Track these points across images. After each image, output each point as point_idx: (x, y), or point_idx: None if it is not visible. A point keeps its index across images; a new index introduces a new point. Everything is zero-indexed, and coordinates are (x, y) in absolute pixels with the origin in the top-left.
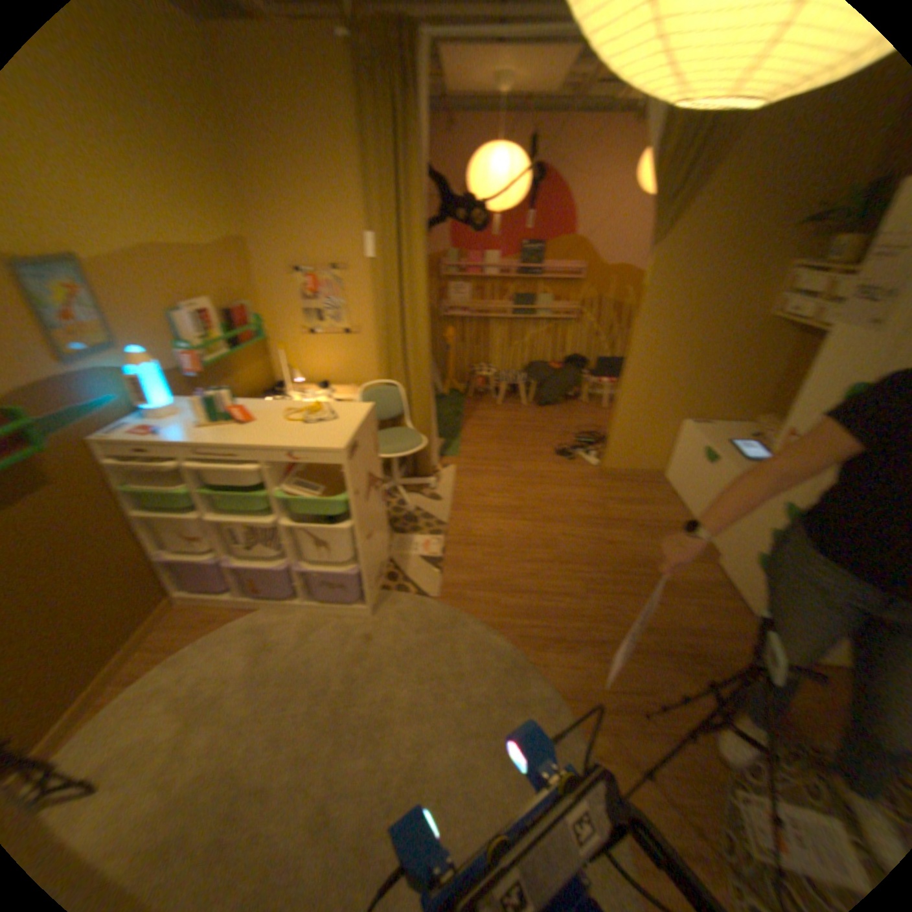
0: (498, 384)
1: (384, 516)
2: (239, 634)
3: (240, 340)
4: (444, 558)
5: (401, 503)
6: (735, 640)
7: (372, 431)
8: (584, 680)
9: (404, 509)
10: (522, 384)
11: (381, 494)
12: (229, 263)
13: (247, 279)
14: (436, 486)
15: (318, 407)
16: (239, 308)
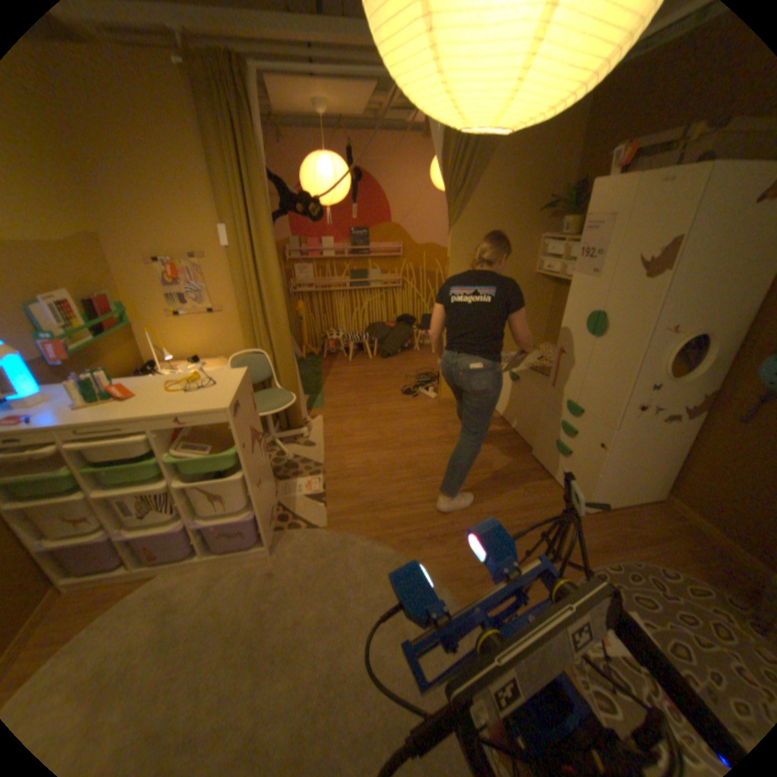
0: (346, 344)
1: (267, 465)
2: (137, 604)
3: (101, 326)
4: (325, 493)
5: (279, 454)
6: (551, 507)
7: (248, 391)
8: (454, 563)
9: (283, 458)
10: (366, 342)
11: (262, 446)
12: (81, 256)
13: (102, 270)
14: (307, 434)
15: (193, 376)
16: (97, 296)
